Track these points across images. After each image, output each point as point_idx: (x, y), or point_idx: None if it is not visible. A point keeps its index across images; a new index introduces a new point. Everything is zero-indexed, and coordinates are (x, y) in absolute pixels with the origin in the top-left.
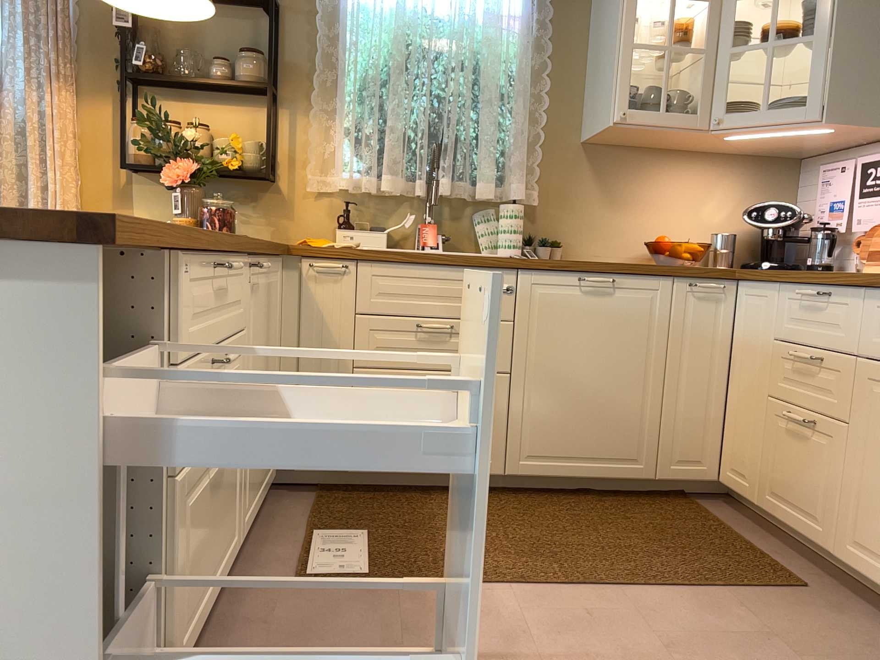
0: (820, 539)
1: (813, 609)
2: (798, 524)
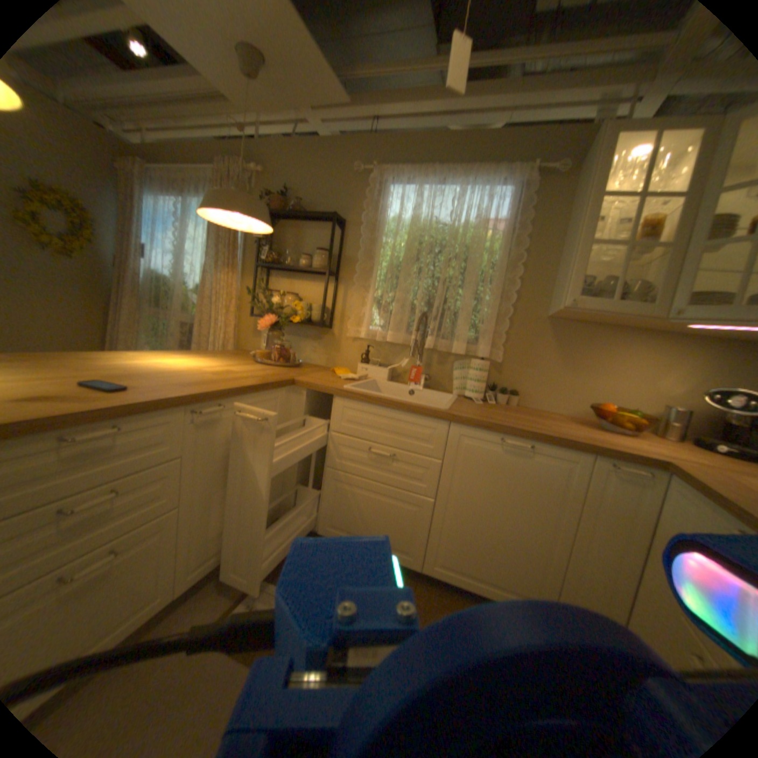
0: None
1: None
2: None
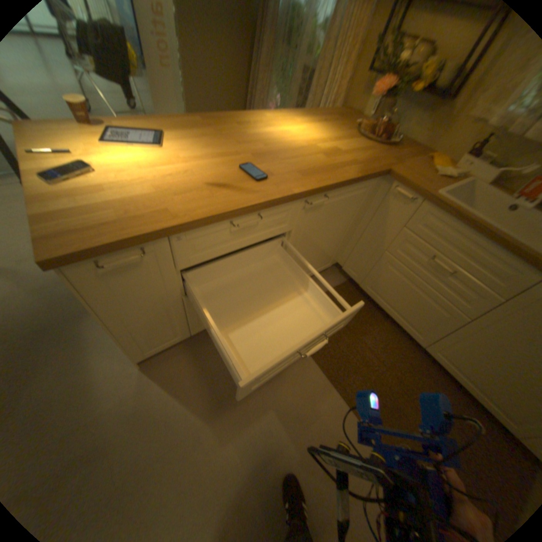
0: None
1: None
2: None
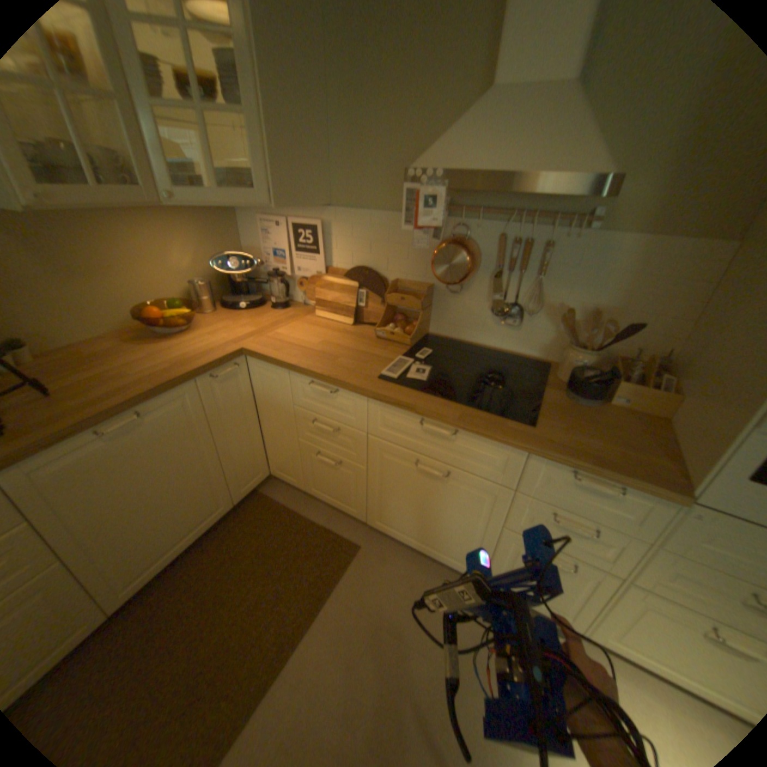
0: (355, 515)
1: (372, 568)
2: (338, 506)
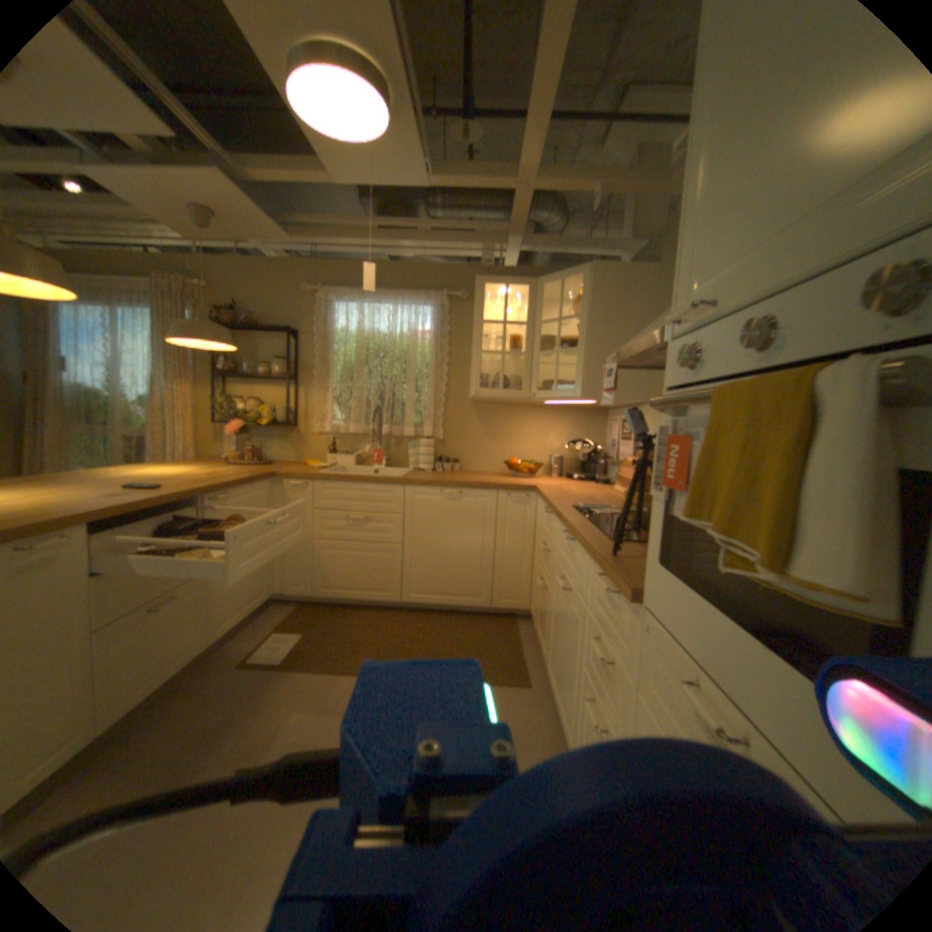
0: (544, 658)
1: (520, 703)
2: (540, 647)
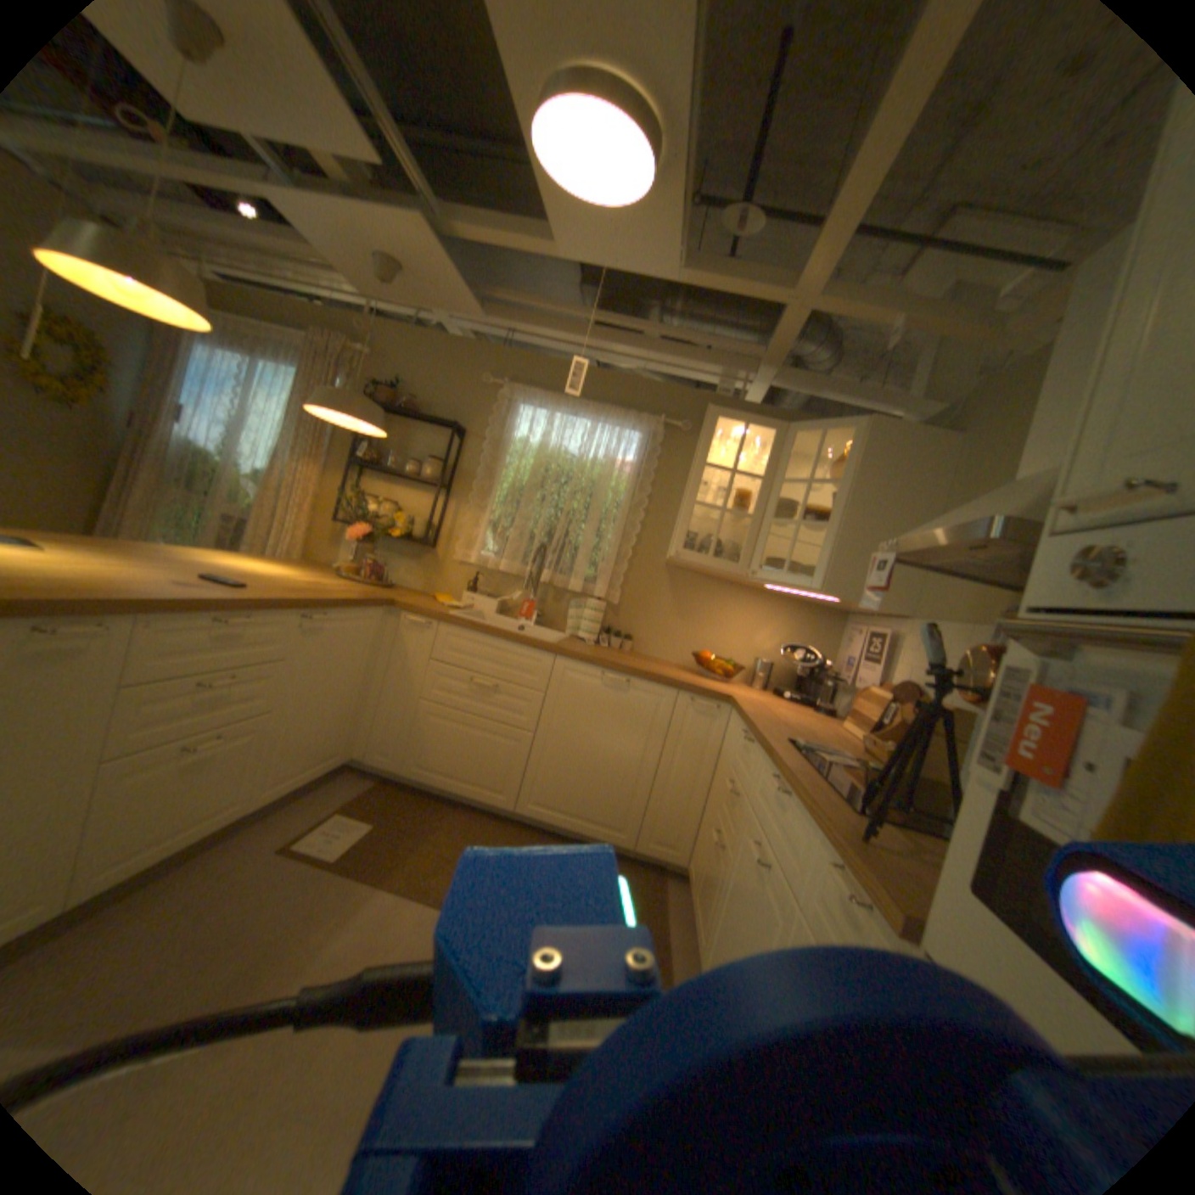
0: (701, 953)
1: None
2: (698, 933)
